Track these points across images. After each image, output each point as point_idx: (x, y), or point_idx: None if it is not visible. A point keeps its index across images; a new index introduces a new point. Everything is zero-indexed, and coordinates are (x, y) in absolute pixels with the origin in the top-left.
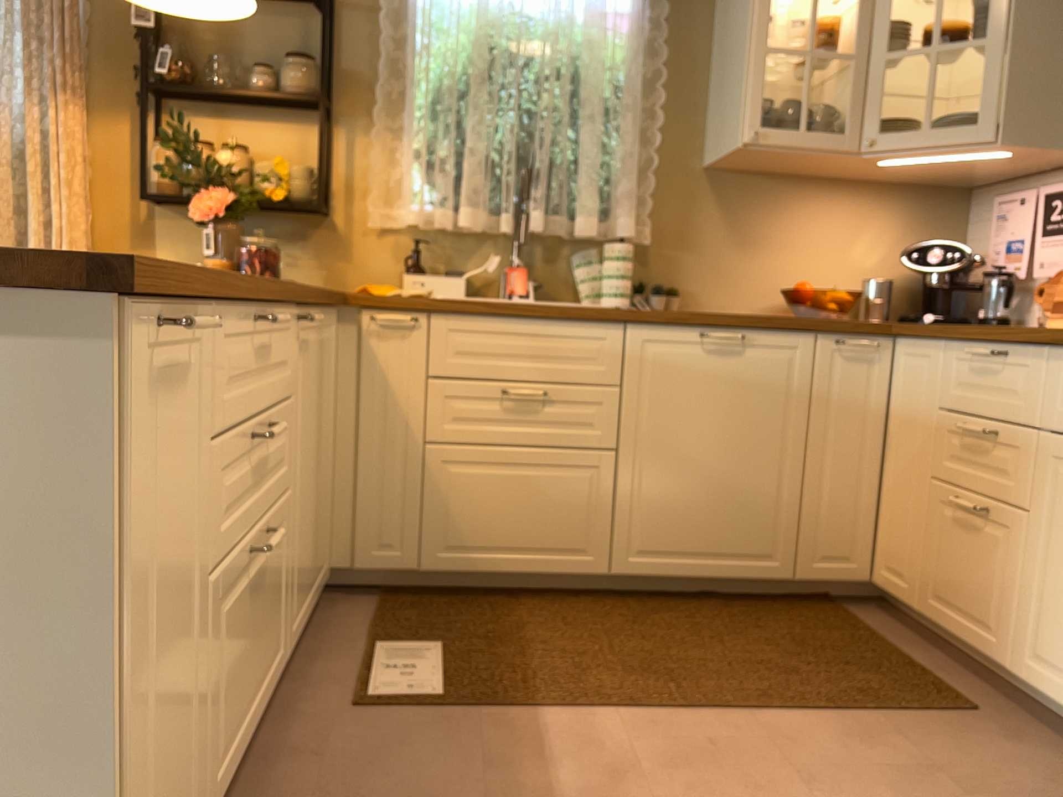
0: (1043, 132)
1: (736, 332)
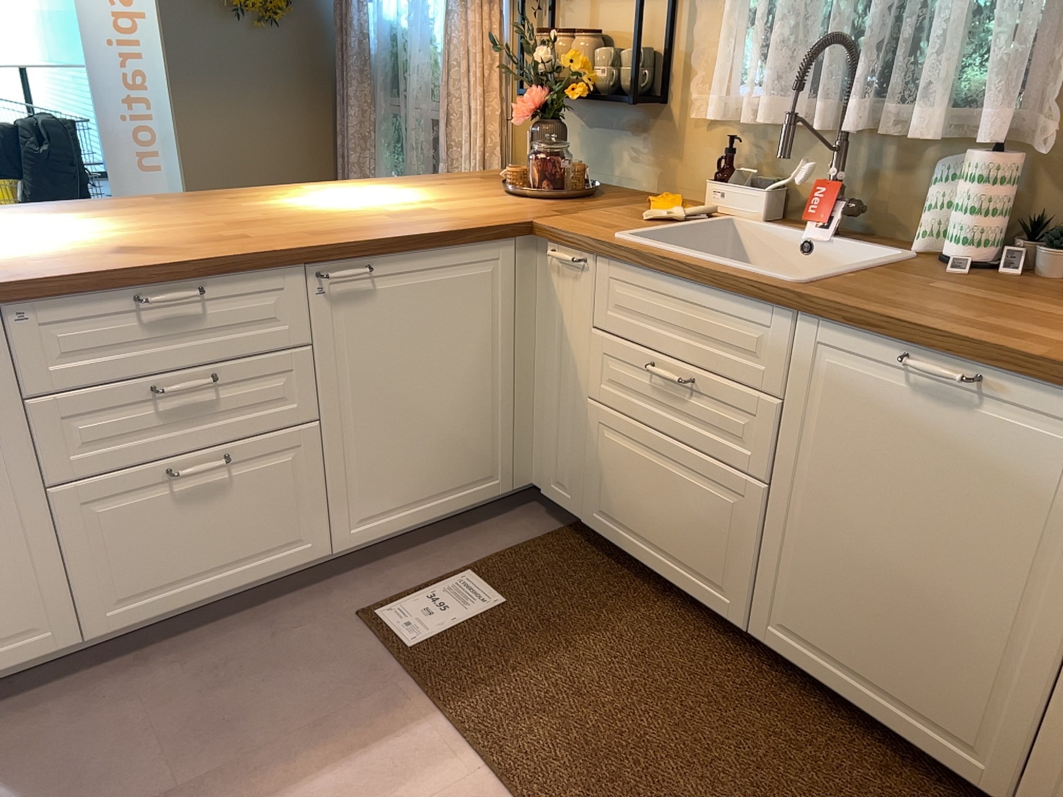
0: None
1: (966, 368)
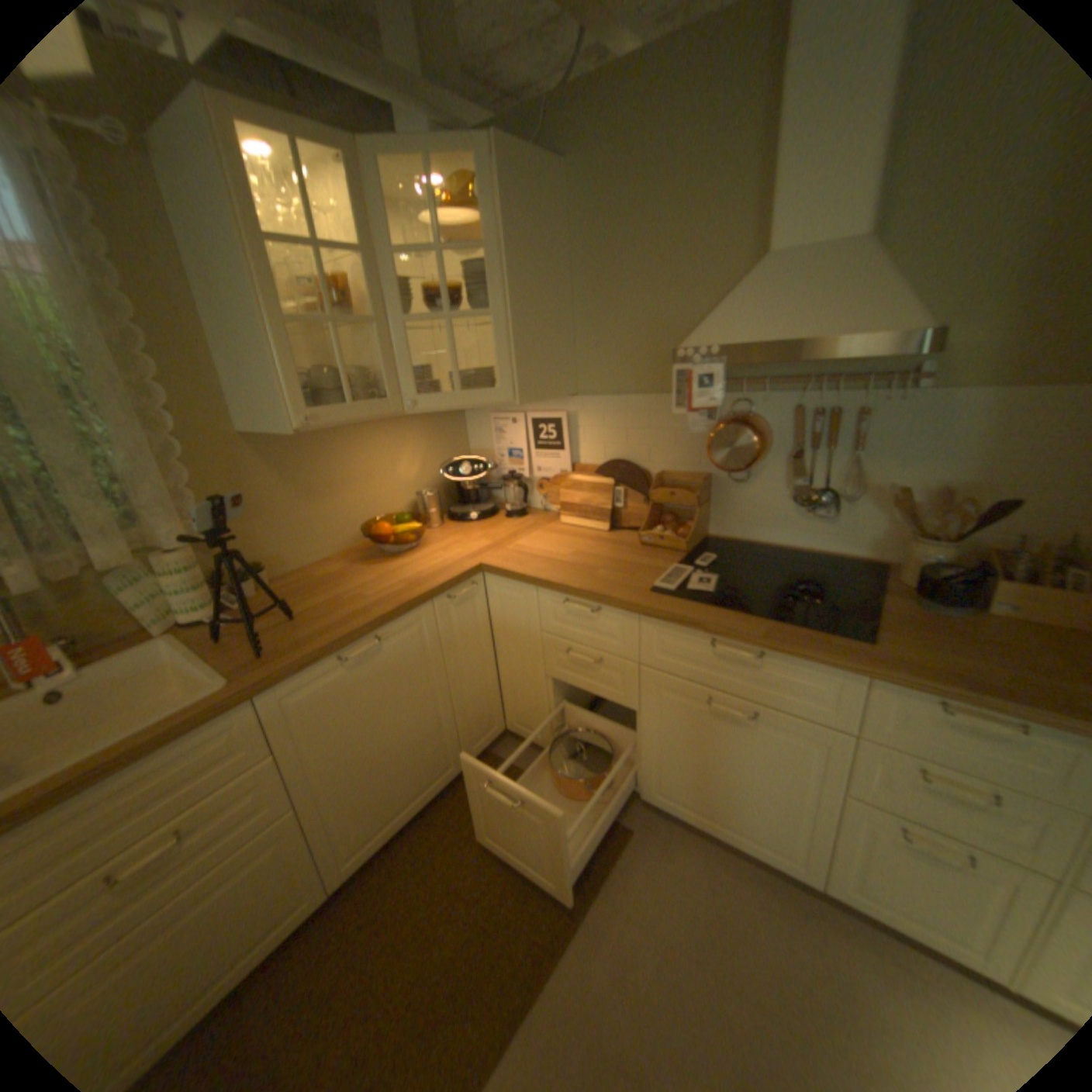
0: (539, 389)
1: (369, 638)
